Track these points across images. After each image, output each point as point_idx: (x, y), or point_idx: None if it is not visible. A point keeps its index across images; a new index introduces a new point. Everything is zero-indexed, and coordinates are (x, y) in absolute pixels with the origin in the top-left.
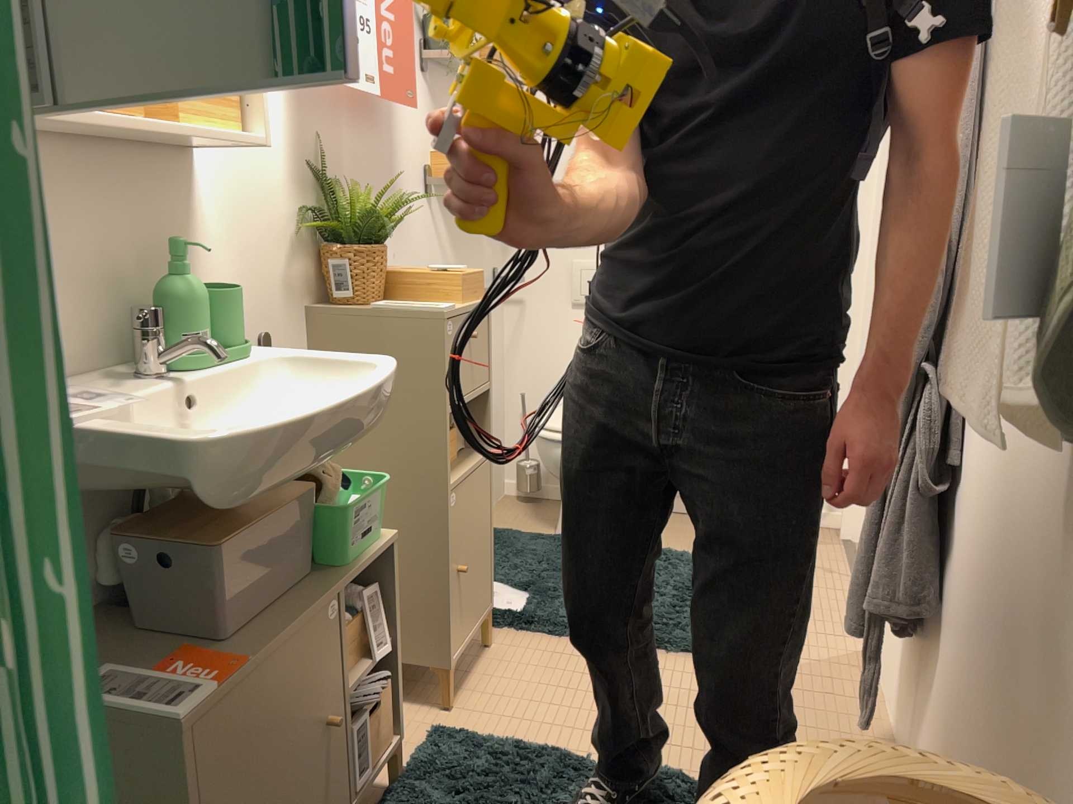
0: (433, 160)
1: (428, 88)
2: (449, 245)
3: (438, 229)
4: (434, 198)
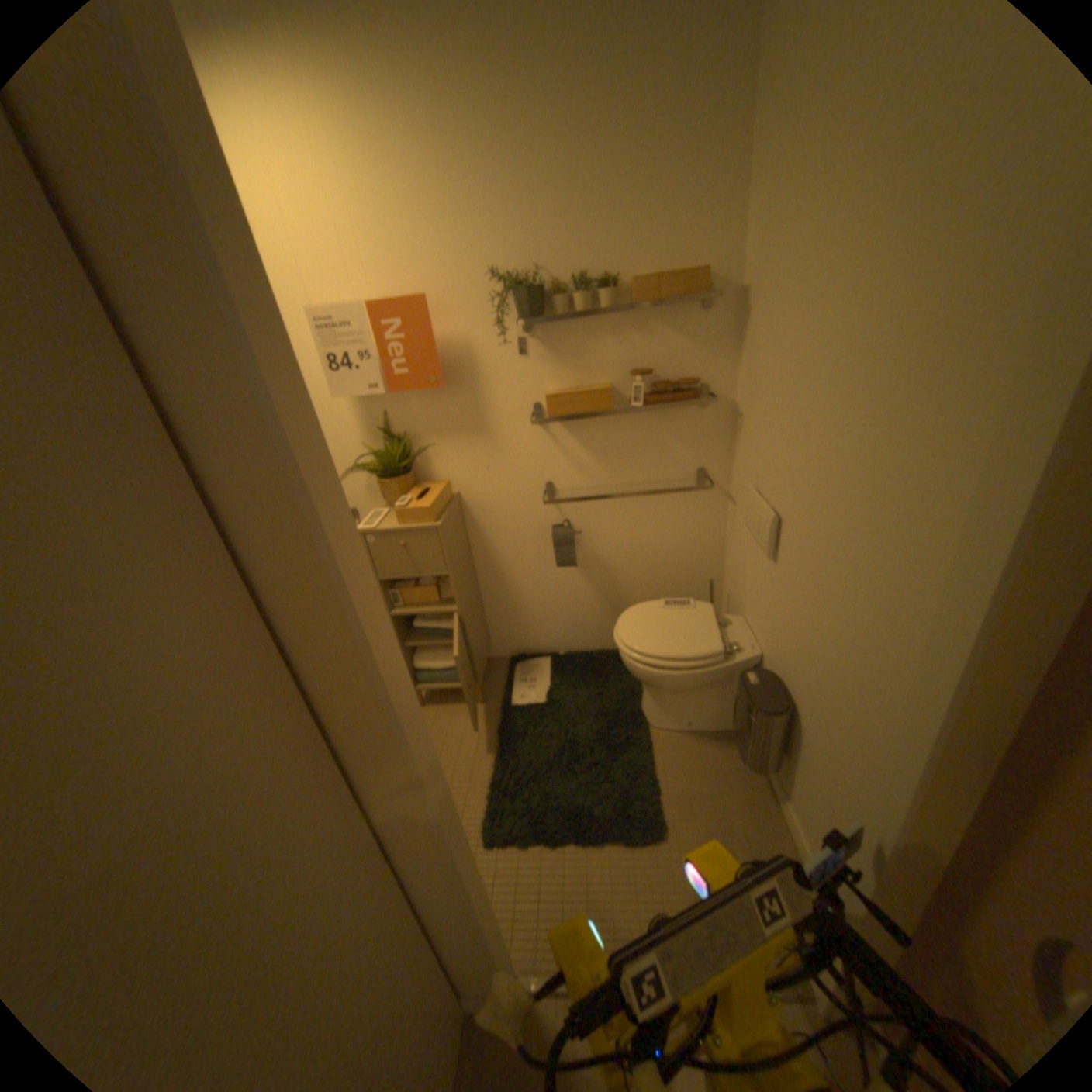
0: (548, 395)
1: (537, 340)
2: (585, 455)
3: (561, 446)
4: (552, 424)
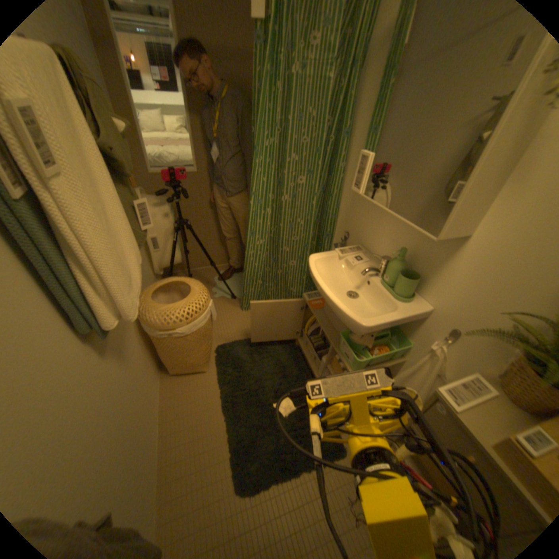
0: None
1: None
2: None
3: None
4: None
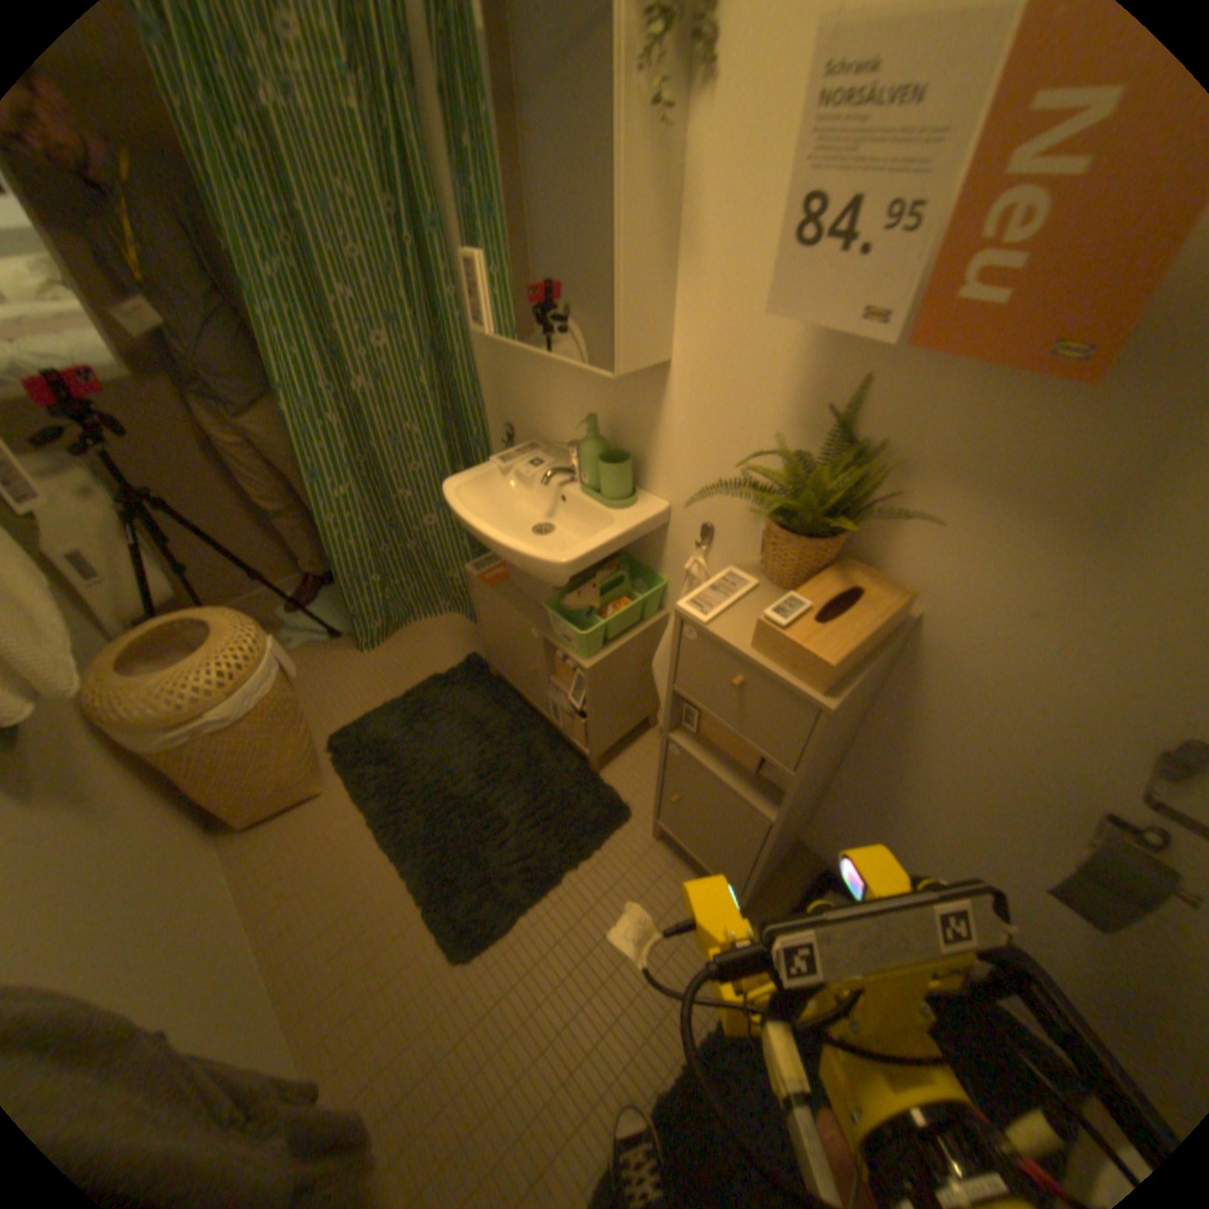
0: None
1: None
2: None
3: None
4: None
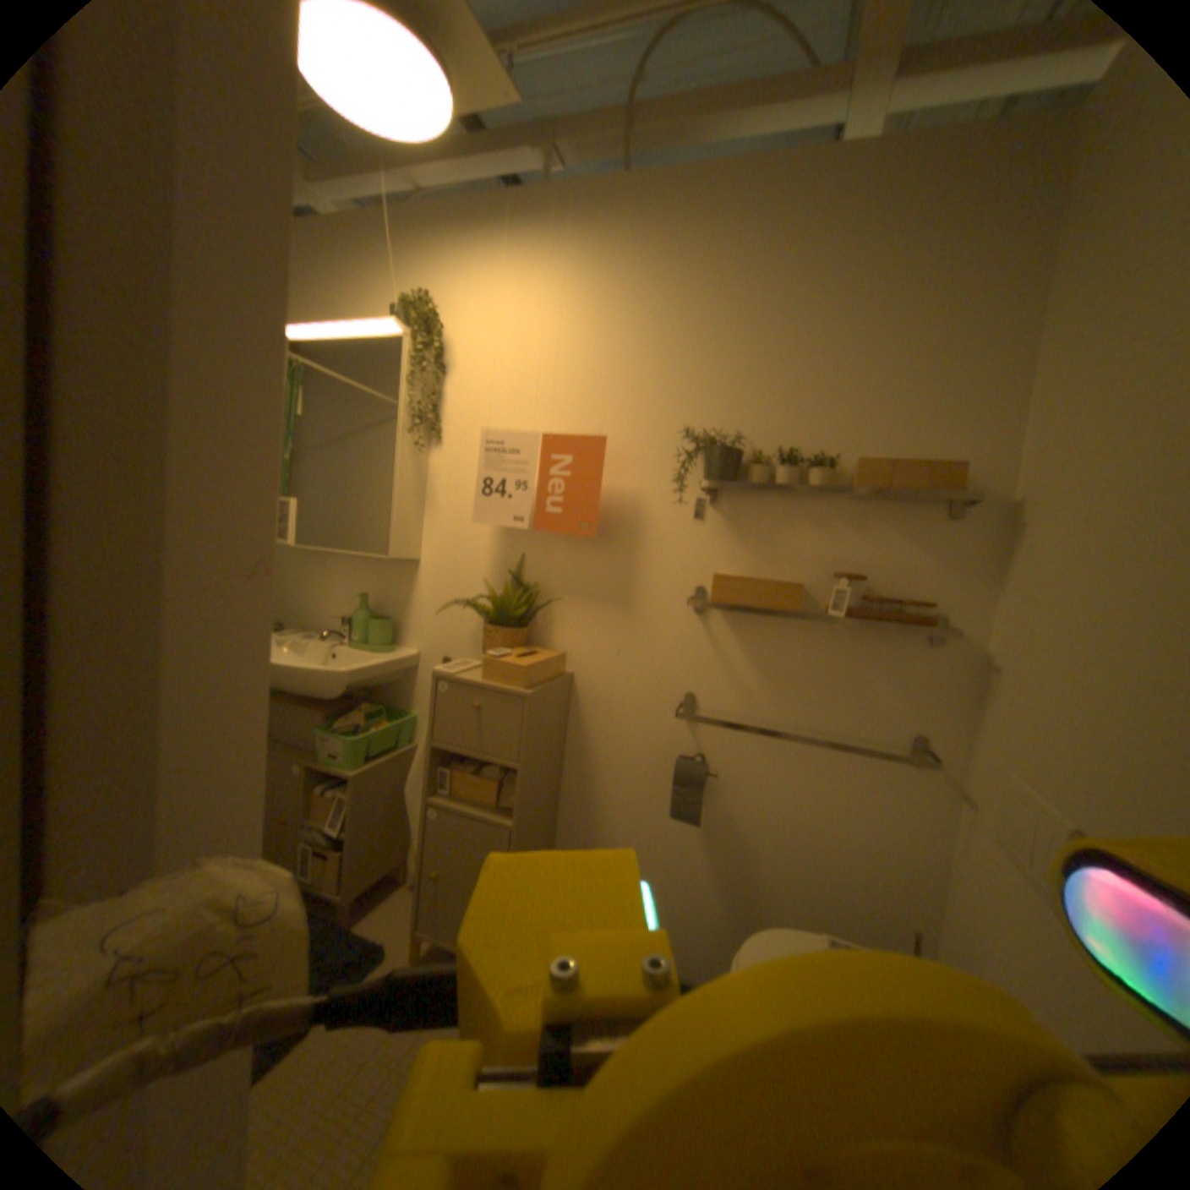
0: (718, 578)
1: (720, 511)
2: (750, 668)
3: (720, 646)
4: (715, 615)
